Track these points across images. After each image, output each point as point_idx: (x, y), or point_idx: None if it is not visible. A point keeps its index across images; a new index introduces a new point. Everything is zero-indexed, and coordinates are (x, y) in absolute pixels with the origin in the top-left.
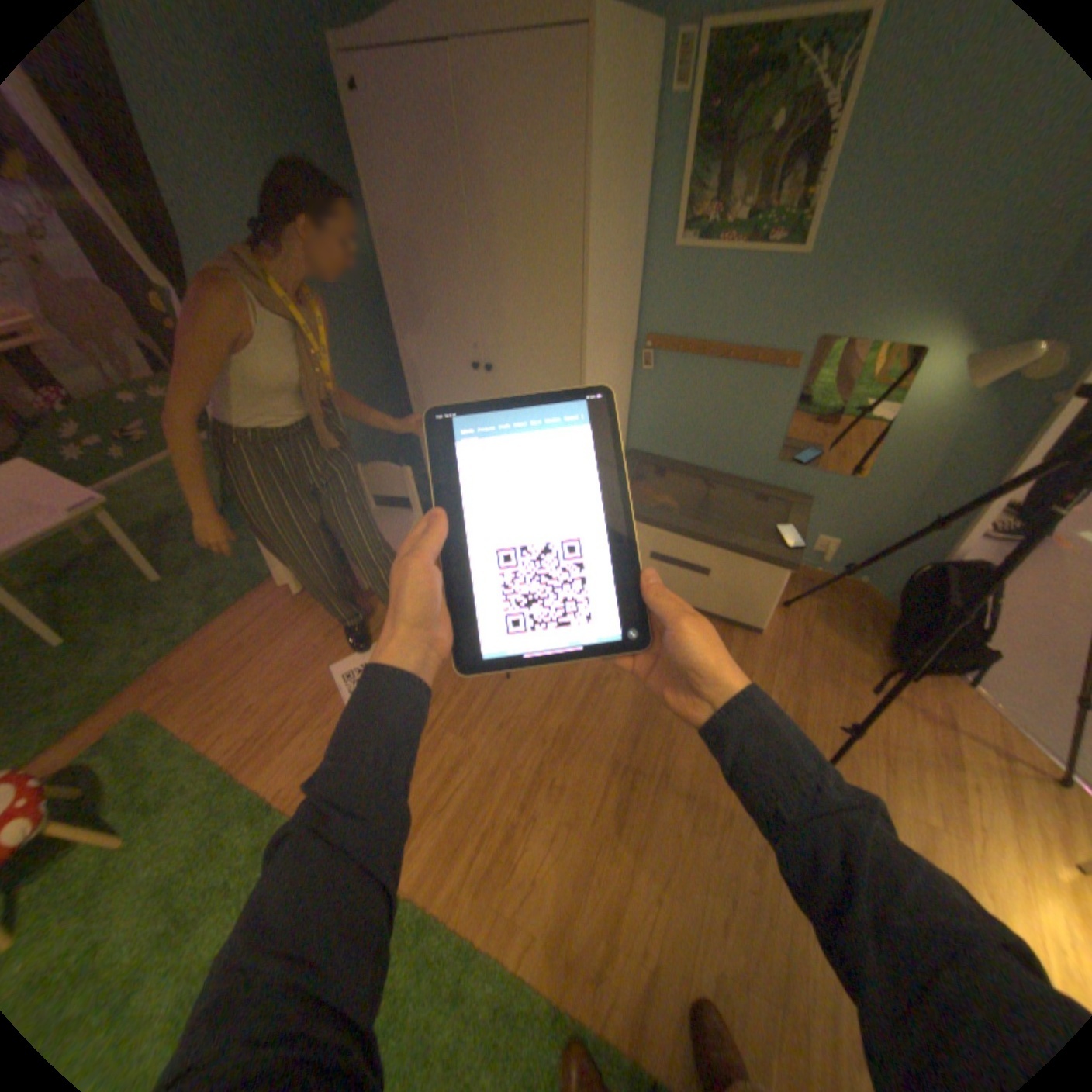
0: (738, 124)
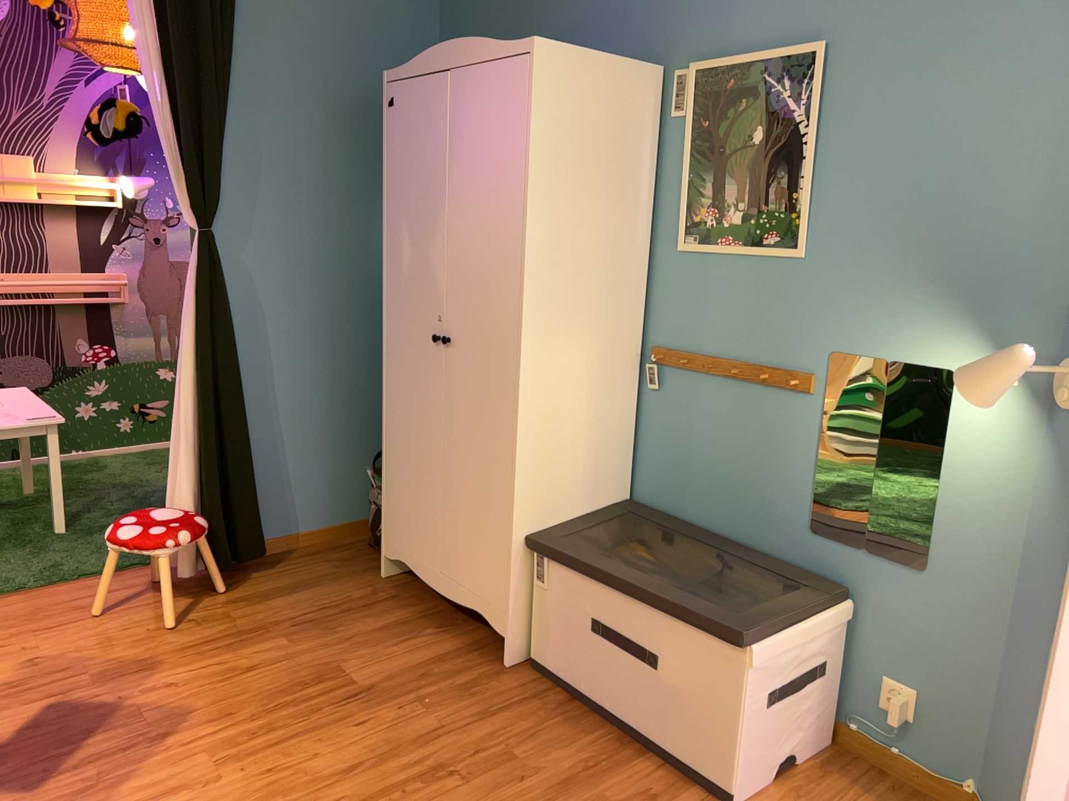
0: (725, 137)
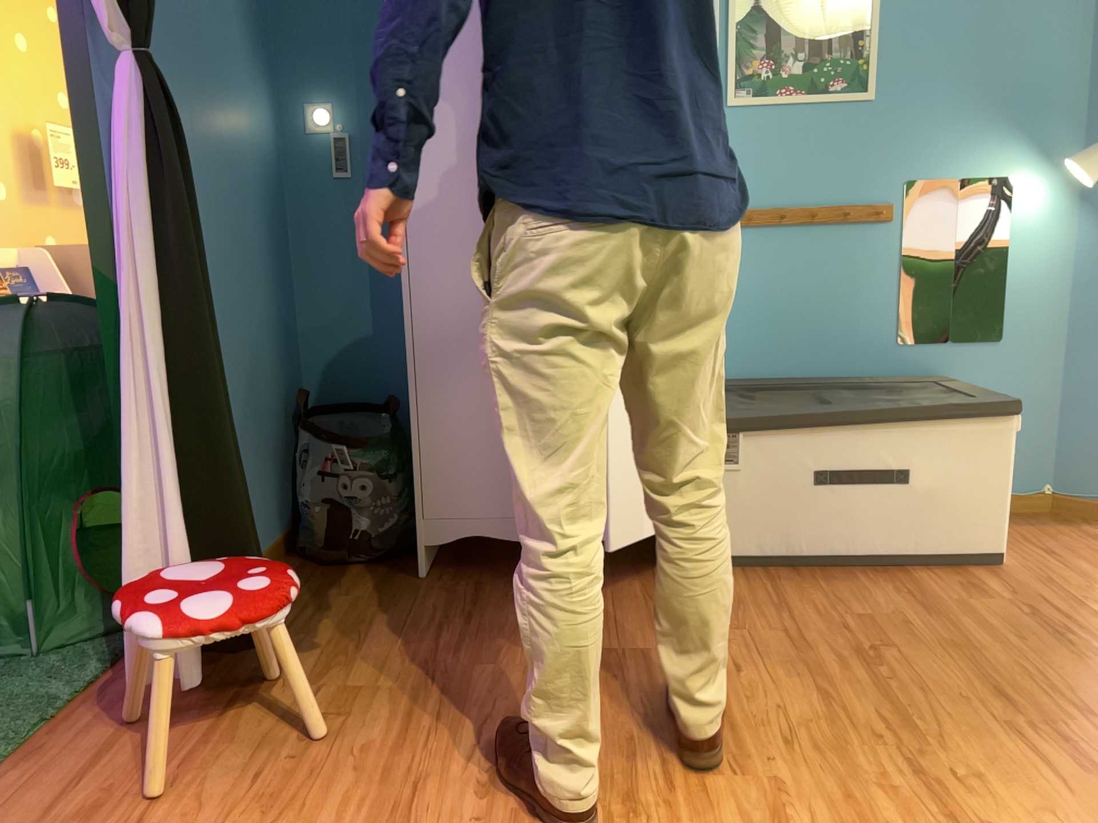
0: None
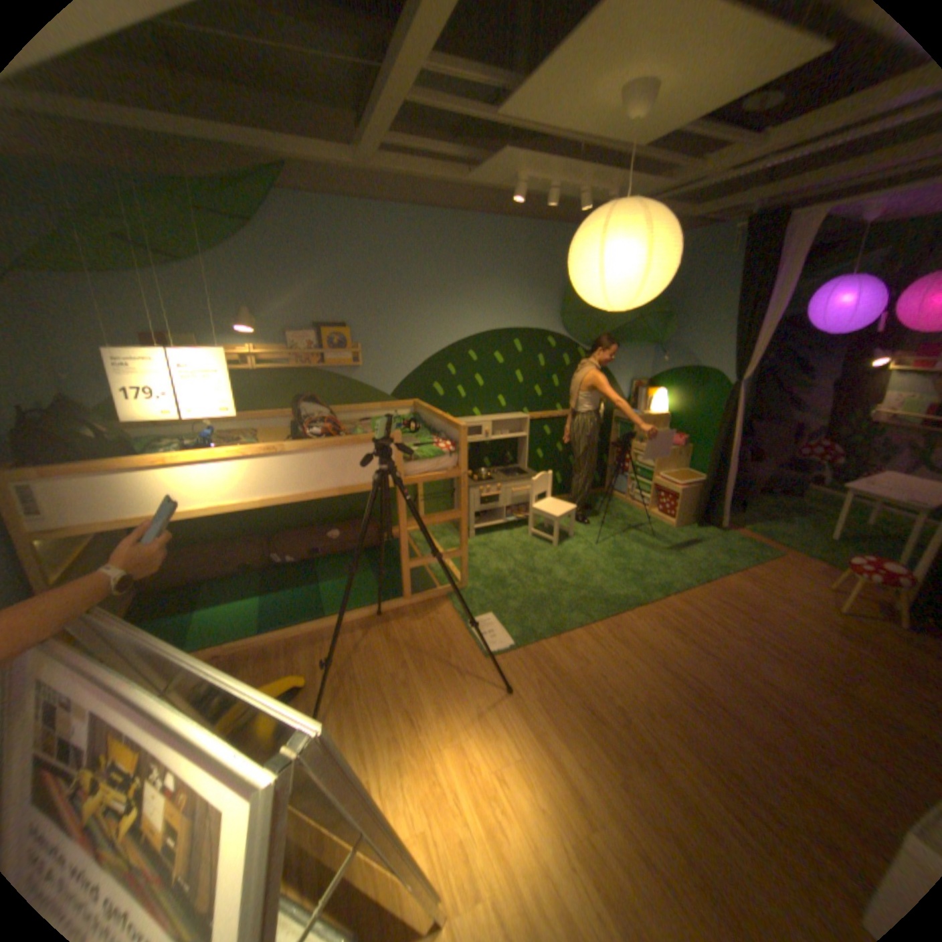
0: None
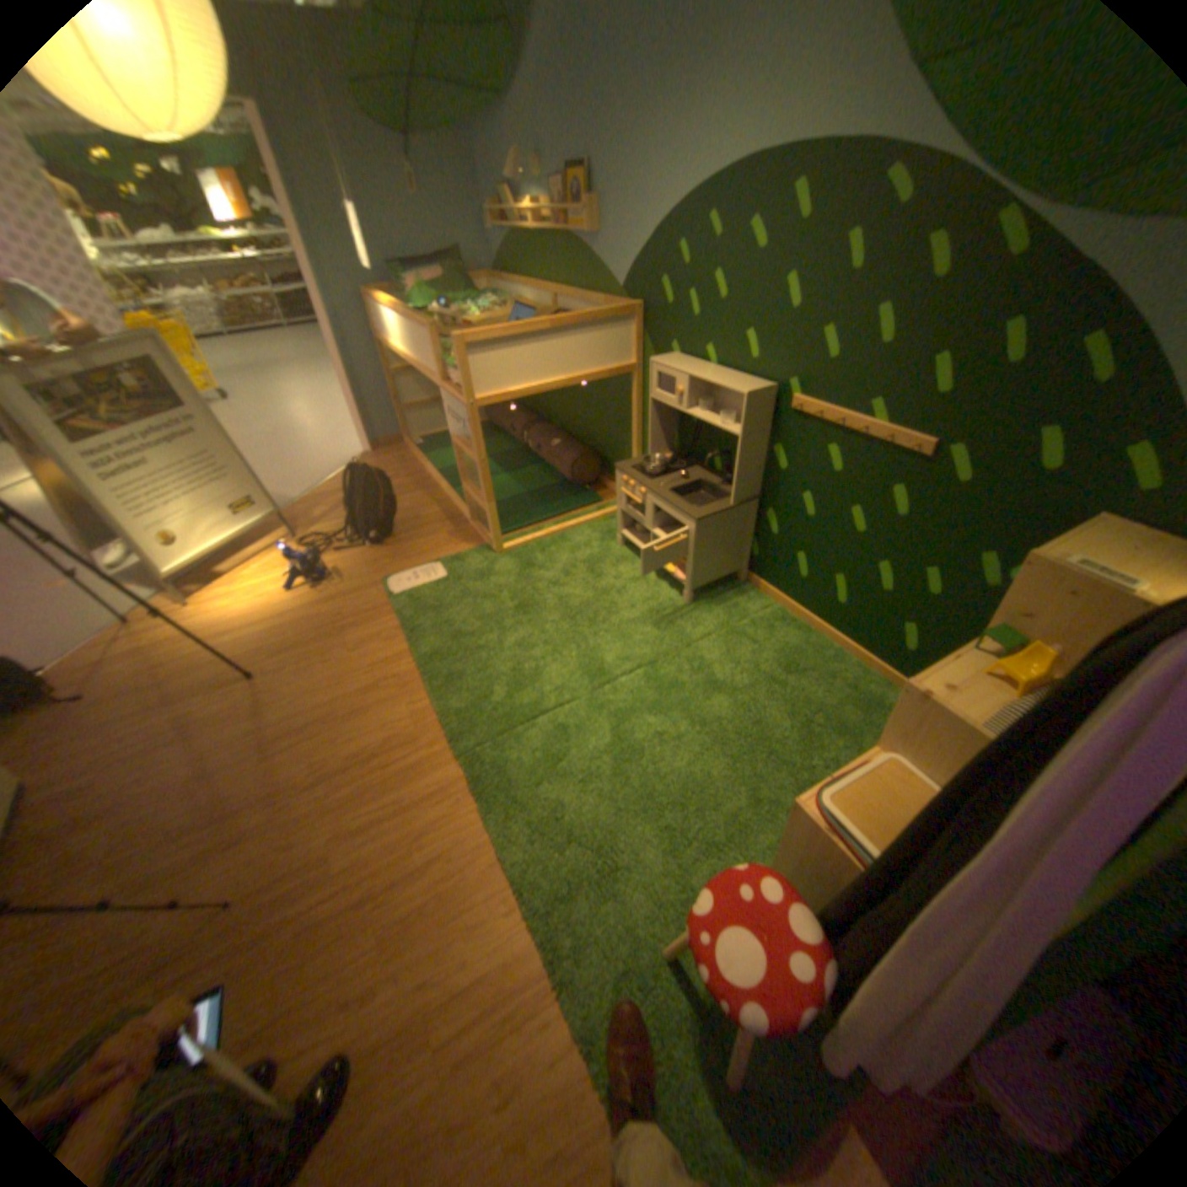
0: None
